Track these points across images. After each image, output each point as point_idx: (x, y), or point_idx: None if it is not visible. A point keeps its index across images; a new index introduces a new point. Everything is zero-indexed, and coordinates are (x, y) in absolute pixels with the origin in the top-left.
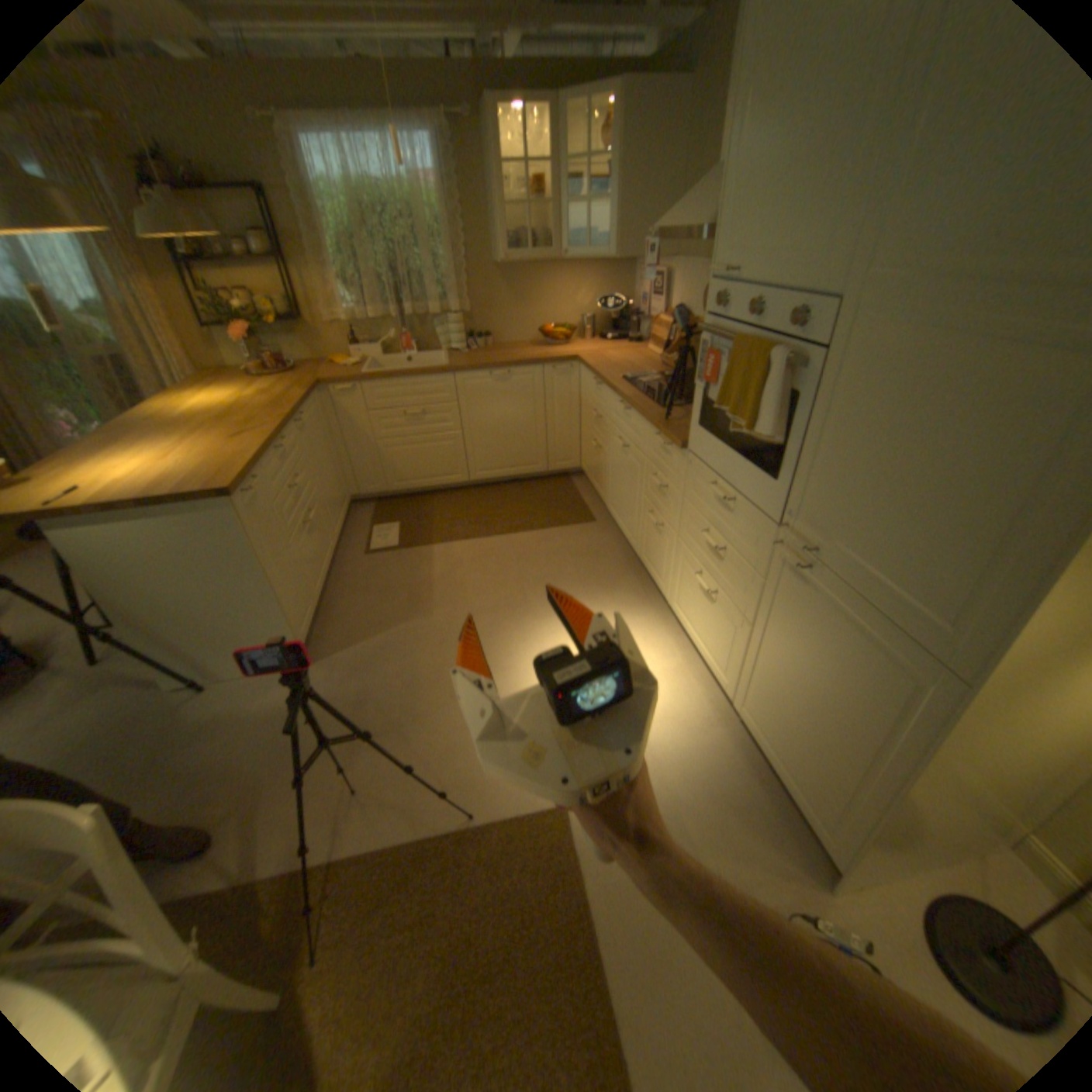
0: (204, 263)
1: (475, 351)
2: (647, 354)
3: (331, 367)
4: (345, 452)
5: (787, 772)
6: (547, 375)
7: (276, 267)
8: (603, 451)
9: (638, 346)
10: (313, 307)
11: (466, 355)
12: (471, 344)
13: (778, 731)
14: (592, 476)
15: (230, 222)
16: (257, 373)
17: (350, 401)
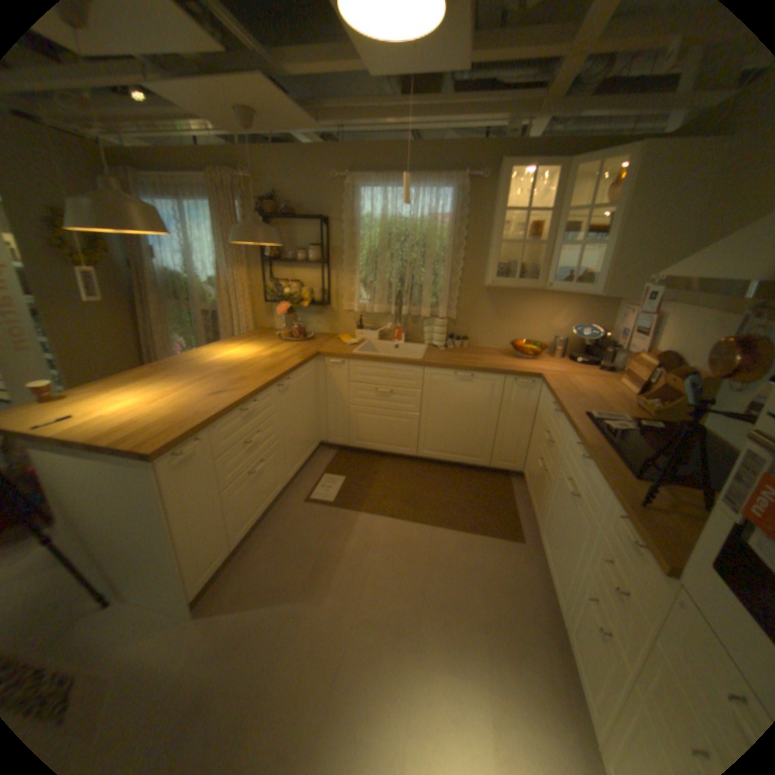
0: (281, 263)
1: (451, 350)
2: (620, 386)
3: (337, 343)
4: (326, 407)
5: None
6: (509, 384)
7: (324, 270)
8: (550, 477)
9: (611, 374)
10: (340, 298)
11: (442, 352)
12: (450, 343)
13: None
14: (534, 491)
15: (304, 239)
16: (286, 338)
17: (338, 371)
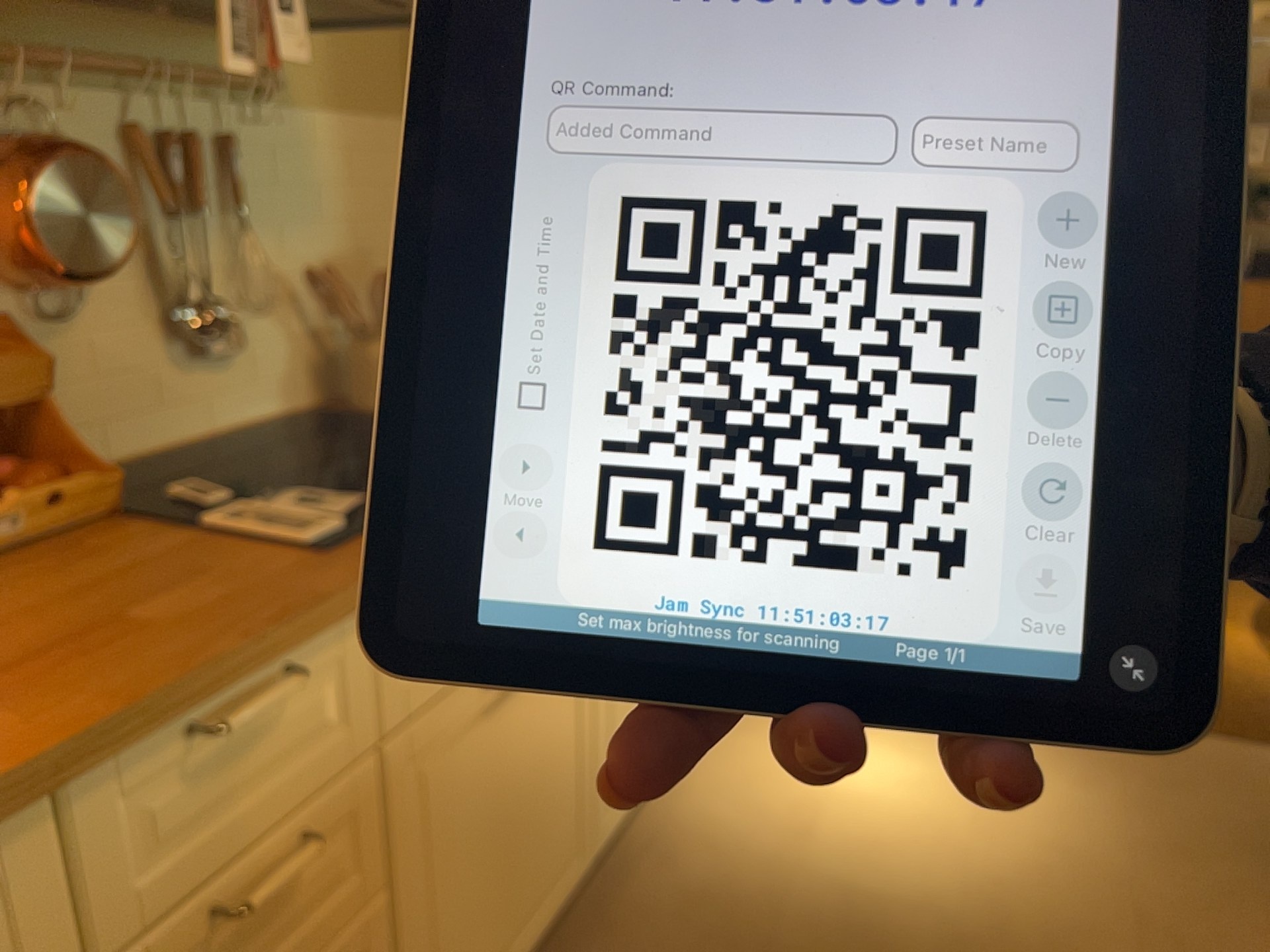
0: None
1: None
2: None
3: None
4: None
5: None
6: None
7: None
8: (351, 940)
9: None
10: None
11: None
12: None
13: None
14: None
15: None
16: None
17: None
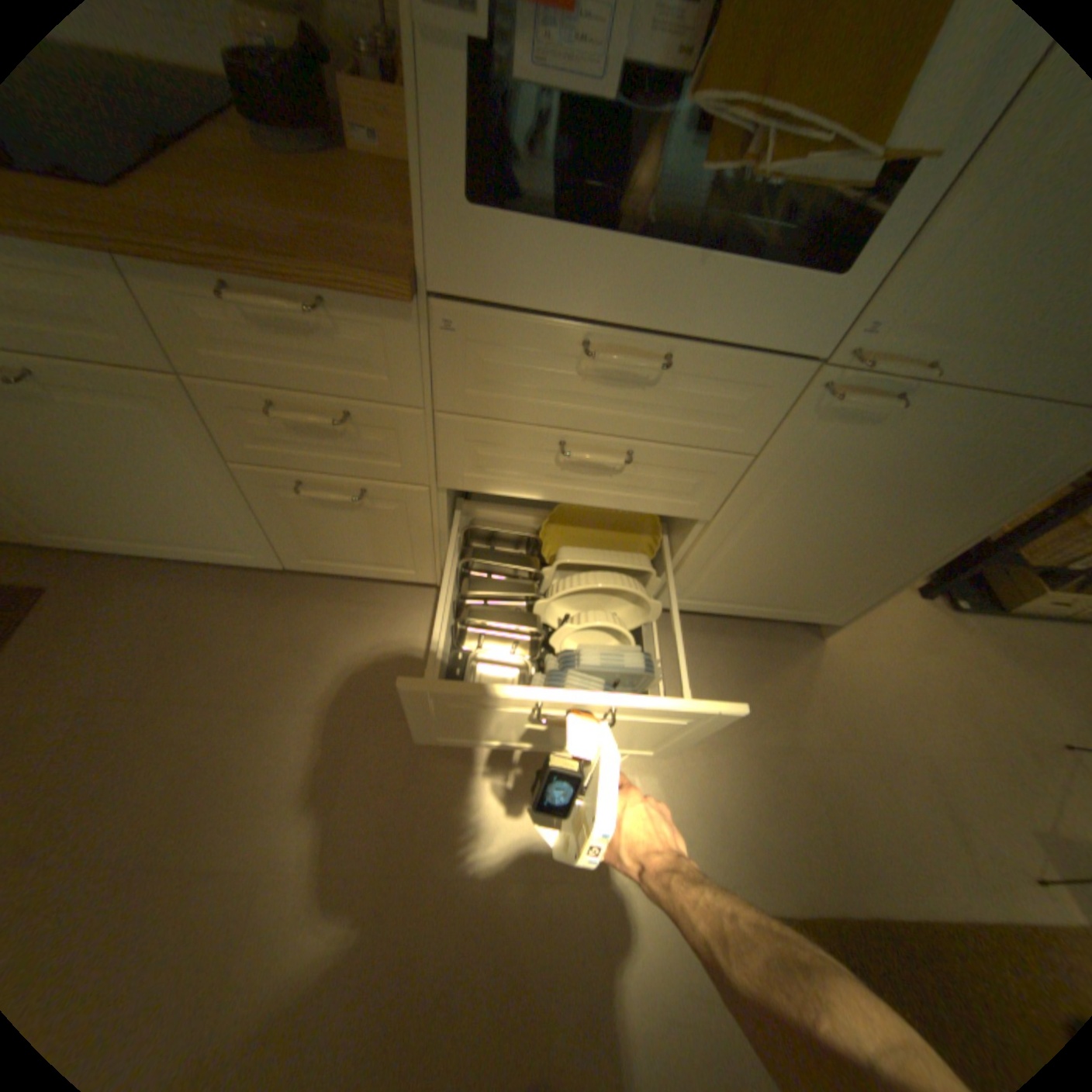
0: None
1: None
2: None
3: None
4: None
5: (773, 606)
6: None
7: None
8: None
9: None
10: None
11: None
12: None
13: (765, 586)
14: None
15: None
16: None
17: None
